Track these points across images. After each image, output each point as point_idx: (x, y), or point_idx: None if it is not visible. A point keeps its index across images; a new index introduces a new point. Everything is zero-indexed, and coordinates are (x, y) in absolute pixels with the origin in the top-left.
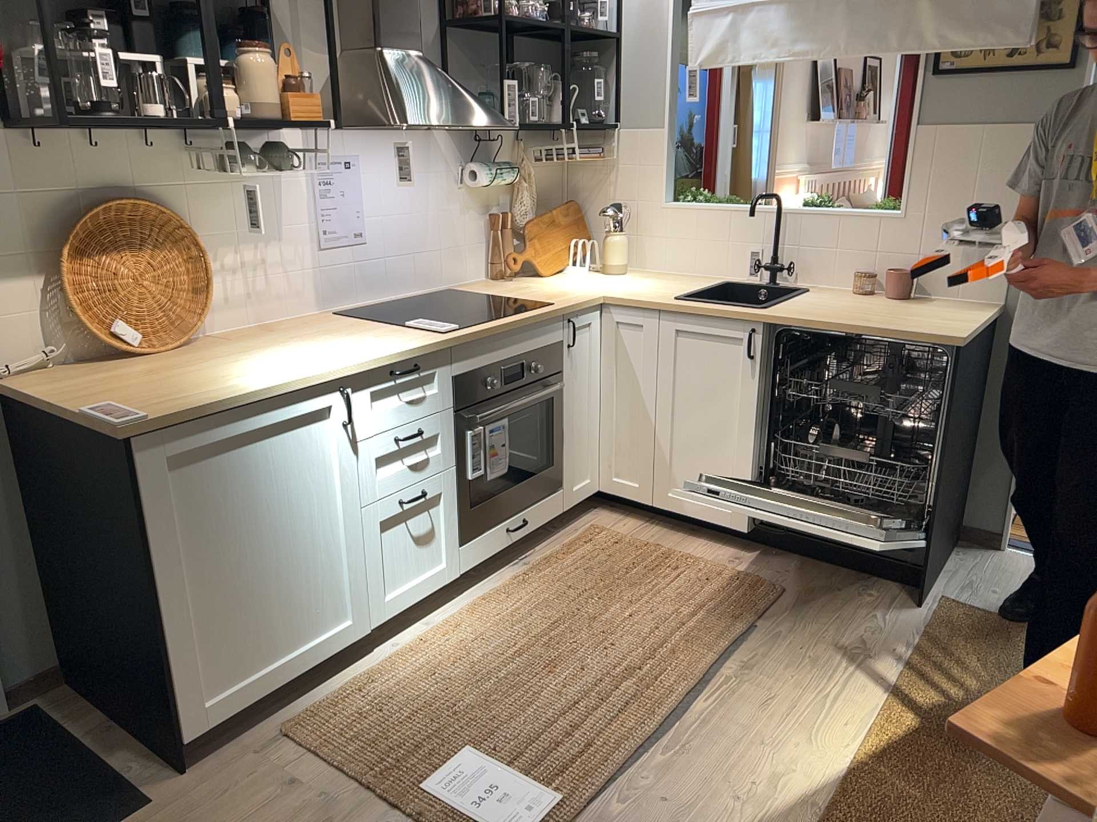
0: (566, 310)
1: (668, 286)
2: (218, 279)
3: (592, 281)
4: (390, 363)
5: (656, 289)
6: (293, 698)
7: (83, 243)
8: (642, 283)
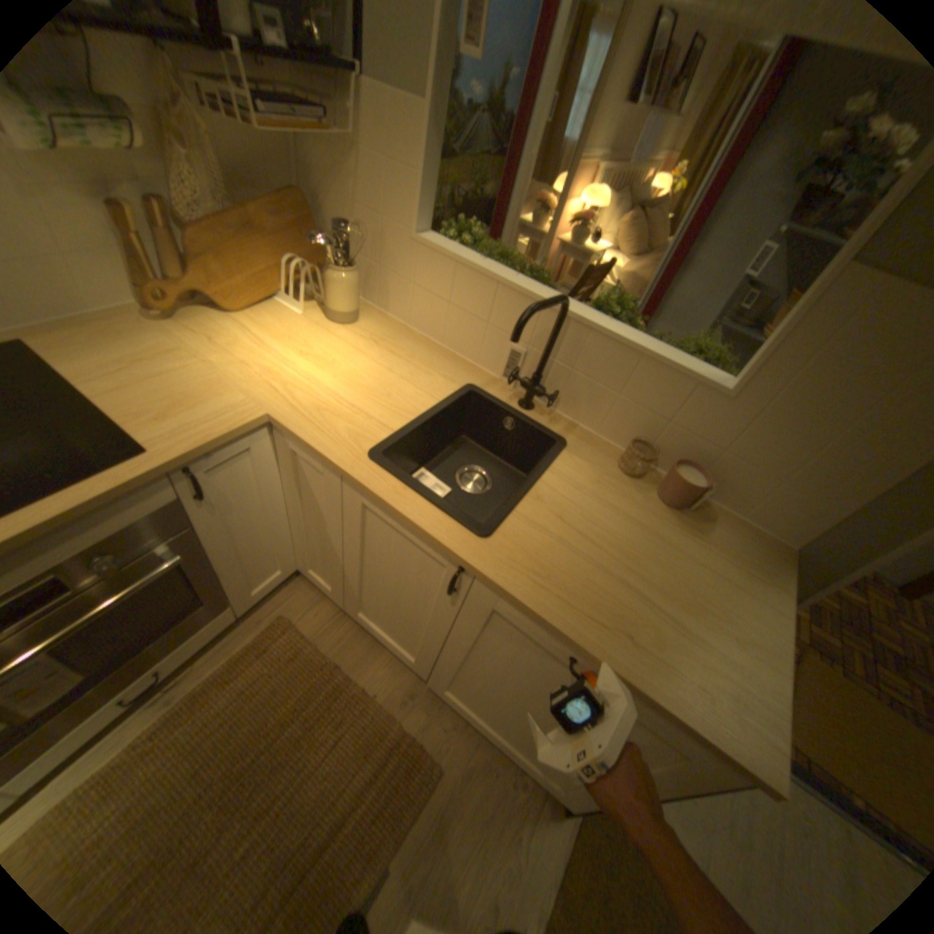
0: (163, 471)
1: (387, 384)
2: None
3: (289, 346)
4: None
5: (362, 400)
6: None
7: None
8: (357, 367)
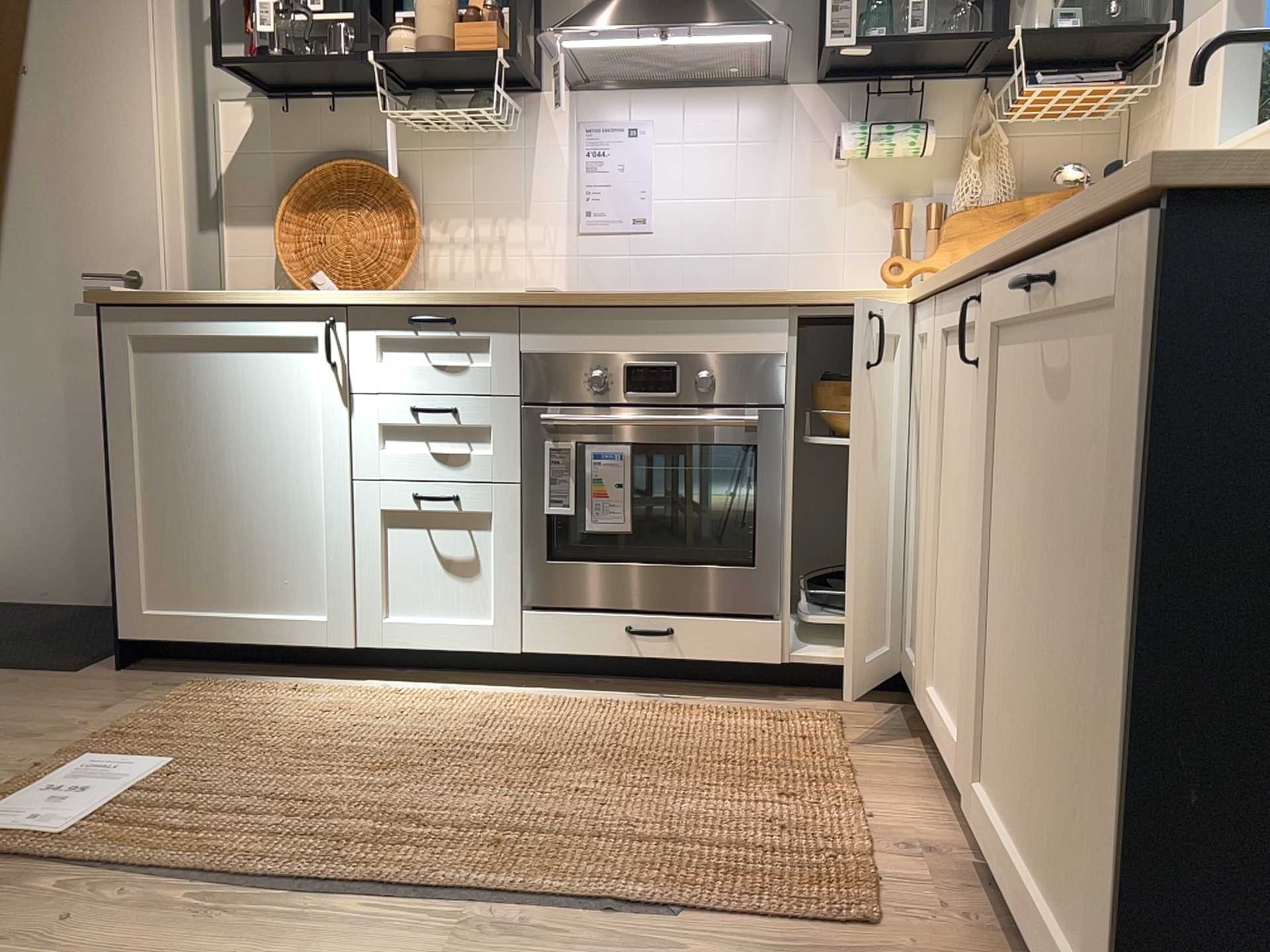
0: (787, 299)
1: None
2: (443, 251)
3: None
4: (406, 305)
5: None
6: (257, 674)
7: (310, 198)
8: None
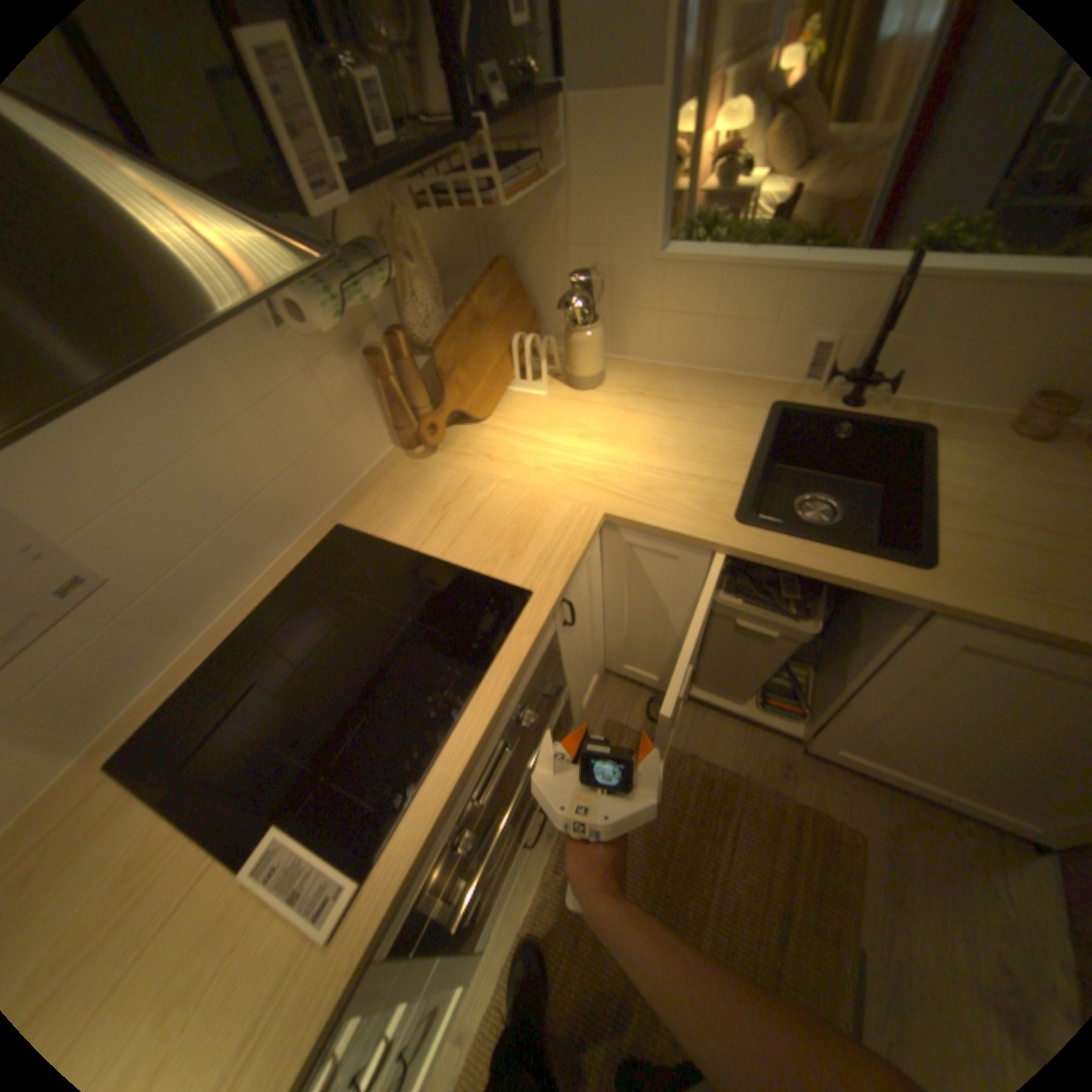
0: (553, 605)
1: (686, 435)
2: None
3: (560, 433)
4: None
5: (676, 463)
6: None
7: None
8: (641, 429)
